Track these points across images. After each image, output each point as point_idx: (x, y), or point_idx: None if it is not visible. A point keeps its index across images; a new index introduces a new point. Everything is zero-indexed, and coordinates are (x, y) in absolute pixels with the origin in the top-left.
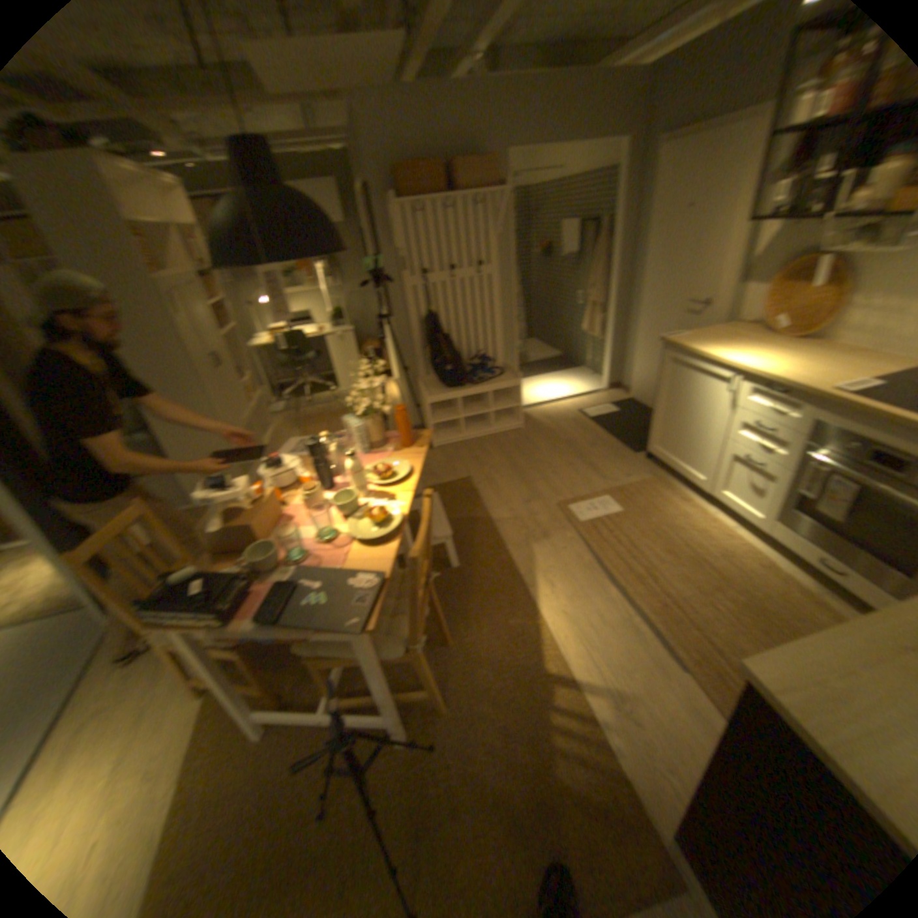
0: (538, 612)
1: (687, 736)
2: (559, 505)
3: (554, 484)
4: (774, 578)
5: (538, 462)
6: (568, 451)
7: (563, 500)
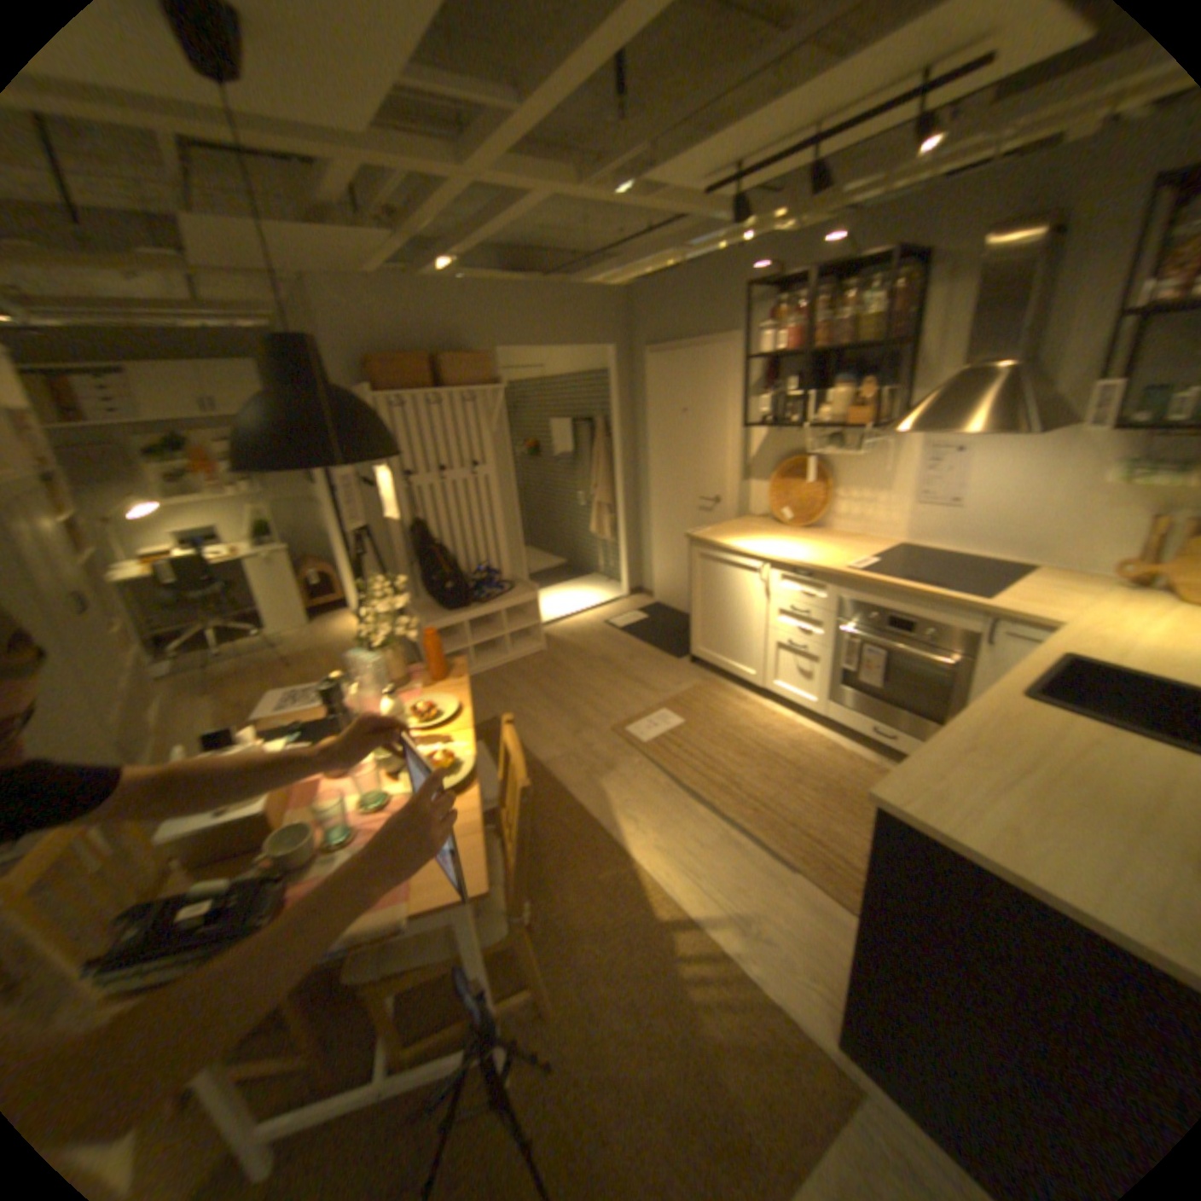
0: (630, 855)
1: (818, 937)
2: (617, 728)
3: (604, 707)
4: (842, 758)
5: (578, 685)
6: (609, 668)
7: (619, 722)
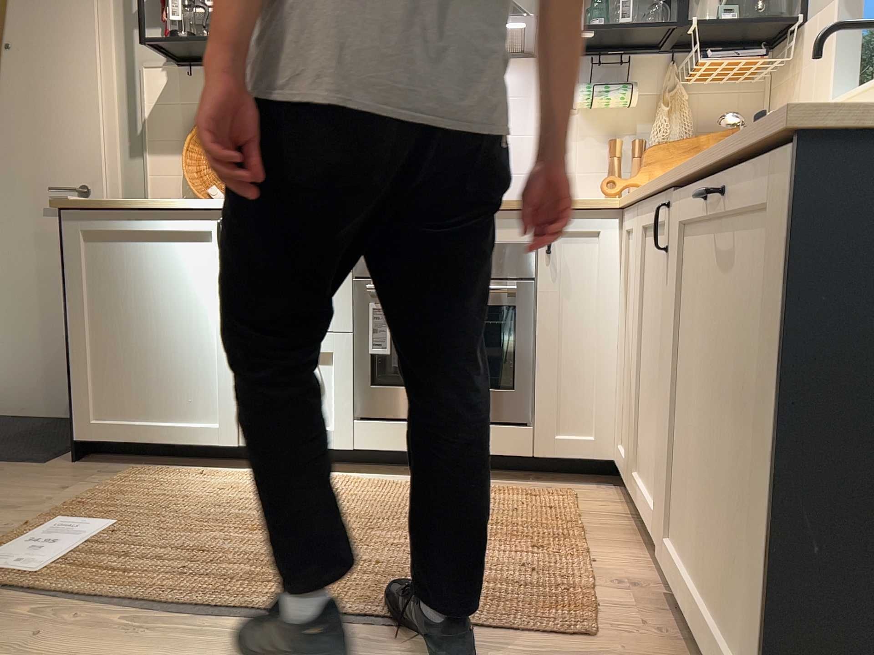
0: None
1: None
2: None
3: None
4: (400, 493)
5: None
6: None
7: None
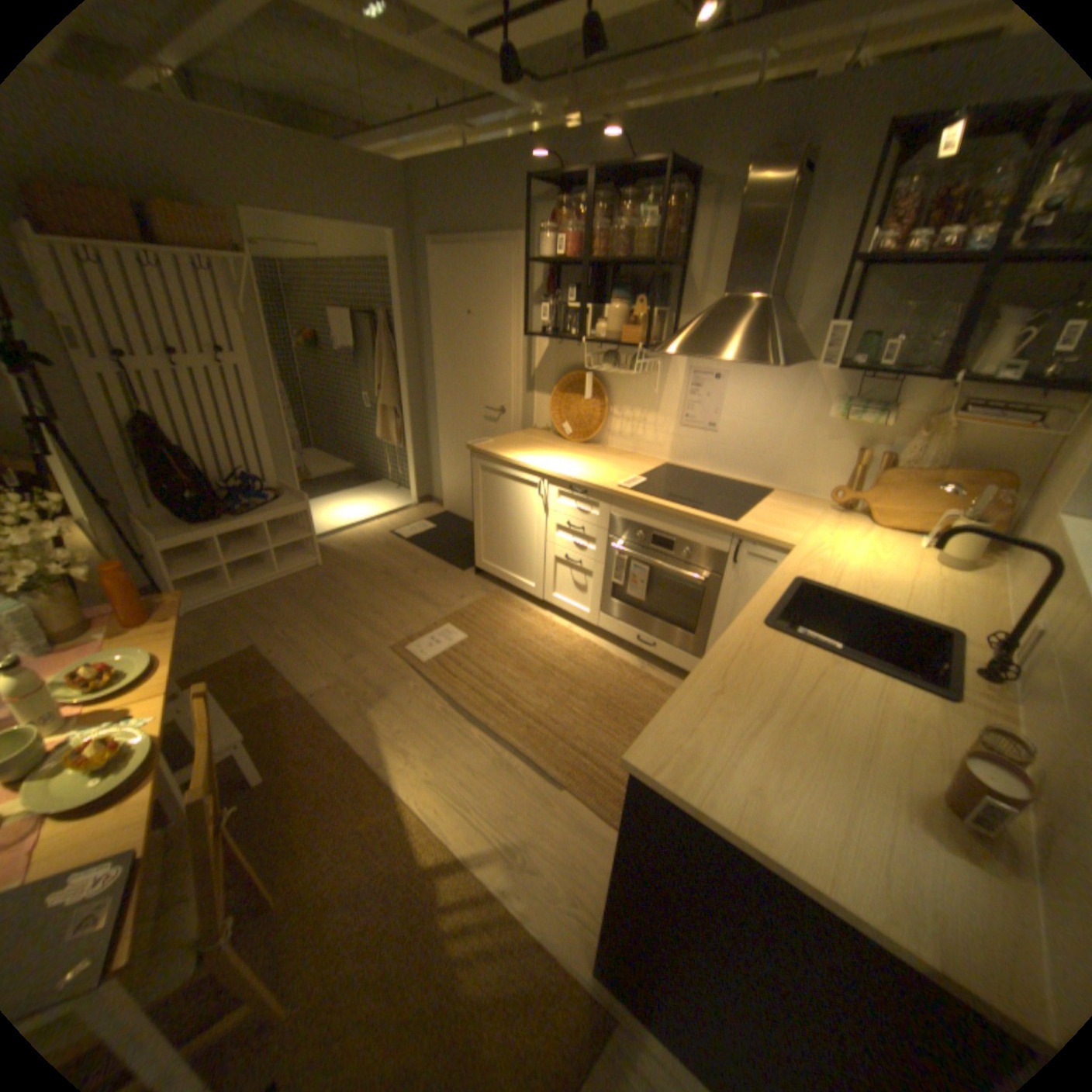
0: (395, 795)
1: (579, 856)
2: (393, 650)
3: (381, 627)
4: (609, 665)
5: (354, 604)
6: (390, 583)
7: (396, 643)
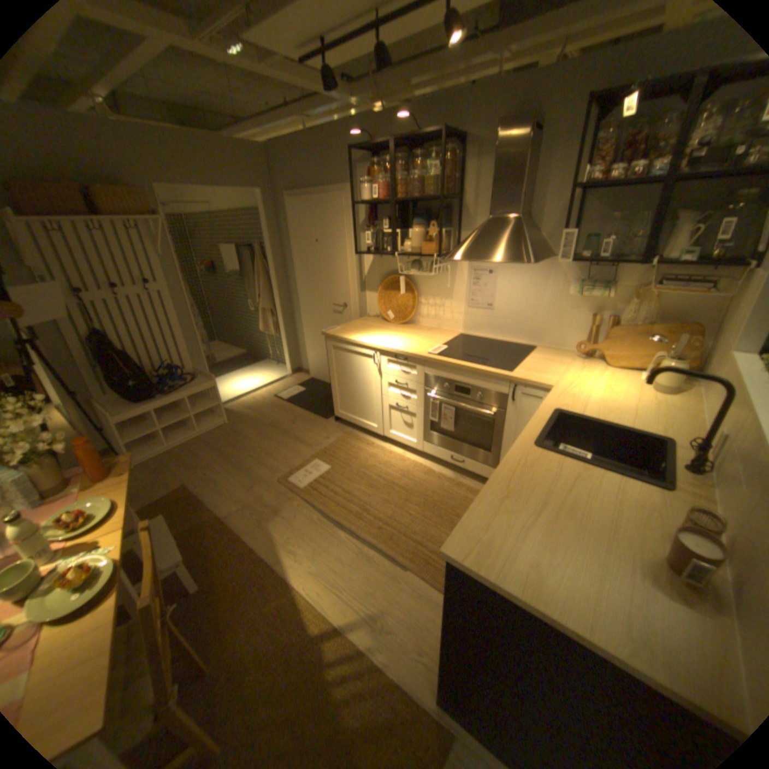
0: (288, 585)
1: (421, 618)
2: (280, 480)
3: (271, 464)
4: (432, 478)
5: (251, 449)
6: (276, 432)
7: (282, 475)
